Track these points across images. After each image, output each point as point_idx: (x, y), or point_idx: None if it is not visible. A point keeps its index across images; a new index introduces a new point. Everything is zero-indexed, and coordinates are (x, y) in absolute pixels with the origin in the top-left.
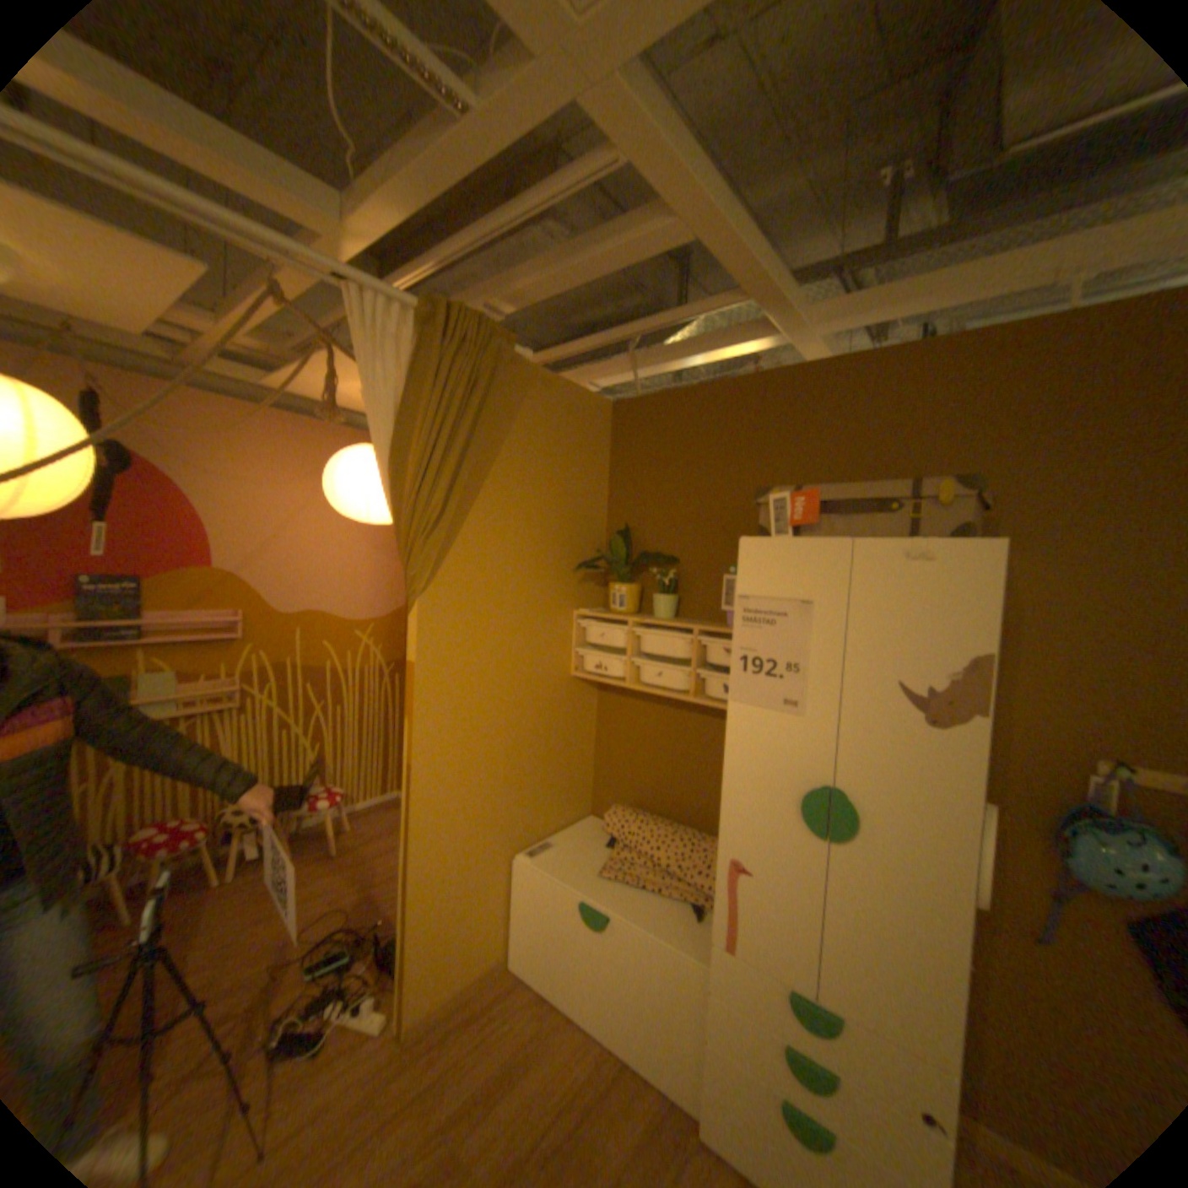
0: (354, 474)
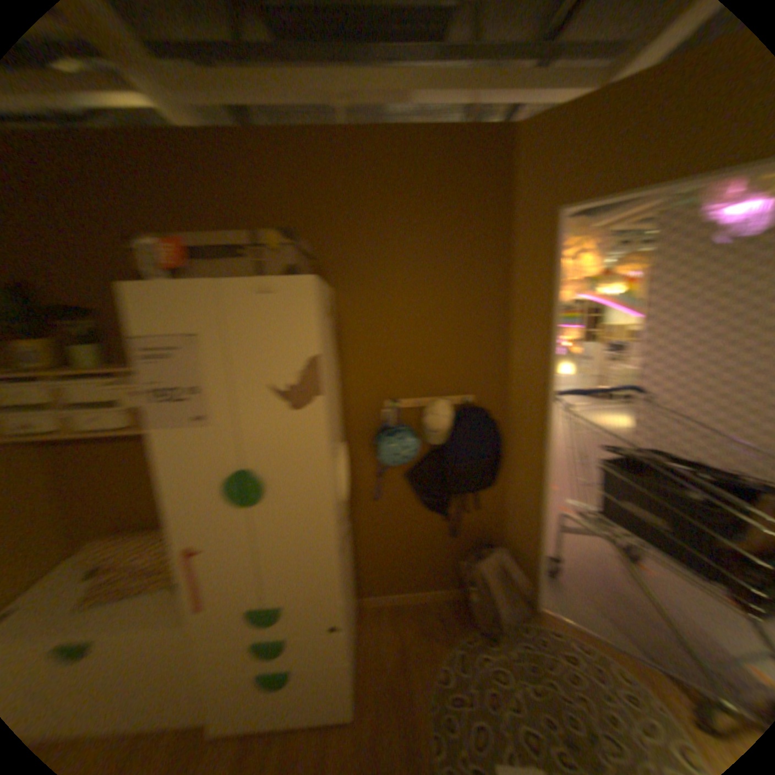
0: None
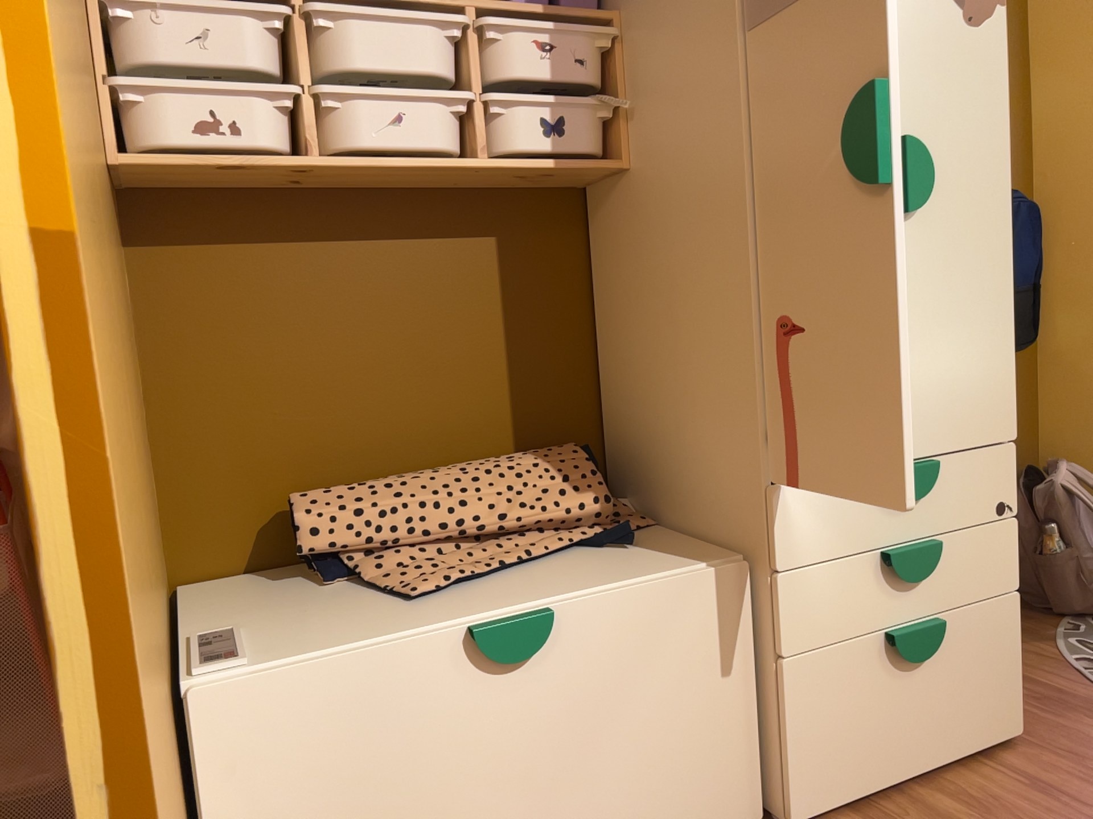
0: None
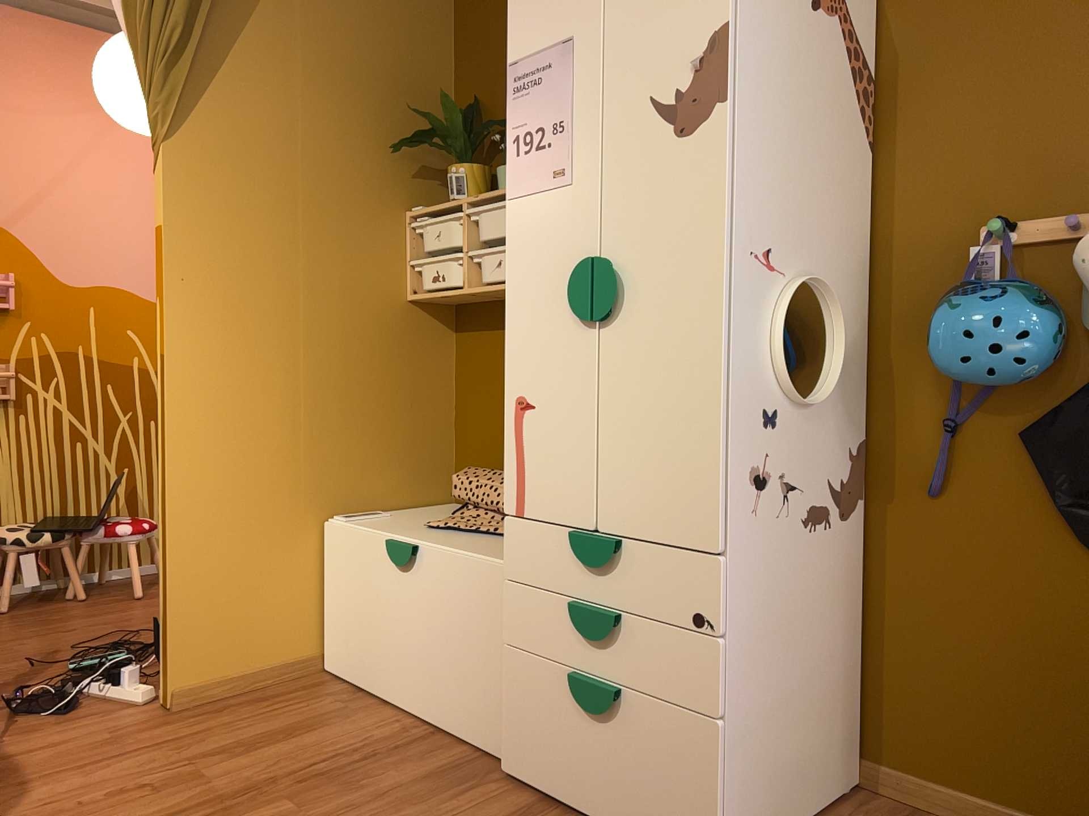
0: (129, 60)
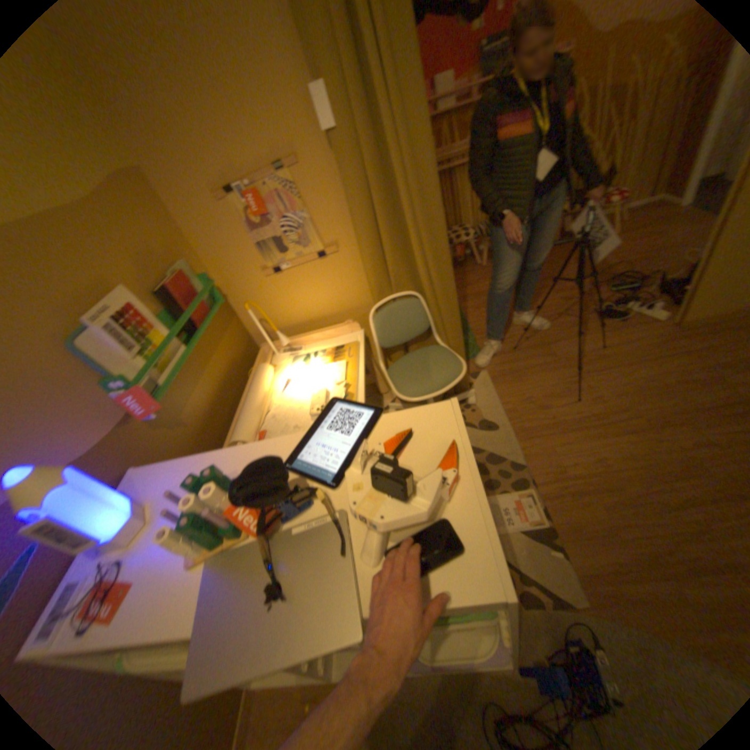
0: None
